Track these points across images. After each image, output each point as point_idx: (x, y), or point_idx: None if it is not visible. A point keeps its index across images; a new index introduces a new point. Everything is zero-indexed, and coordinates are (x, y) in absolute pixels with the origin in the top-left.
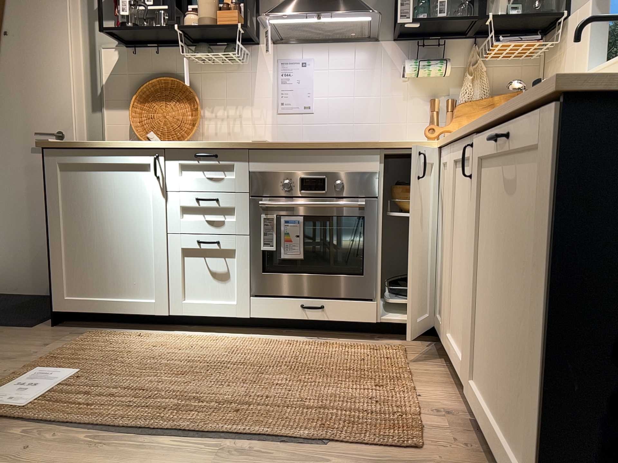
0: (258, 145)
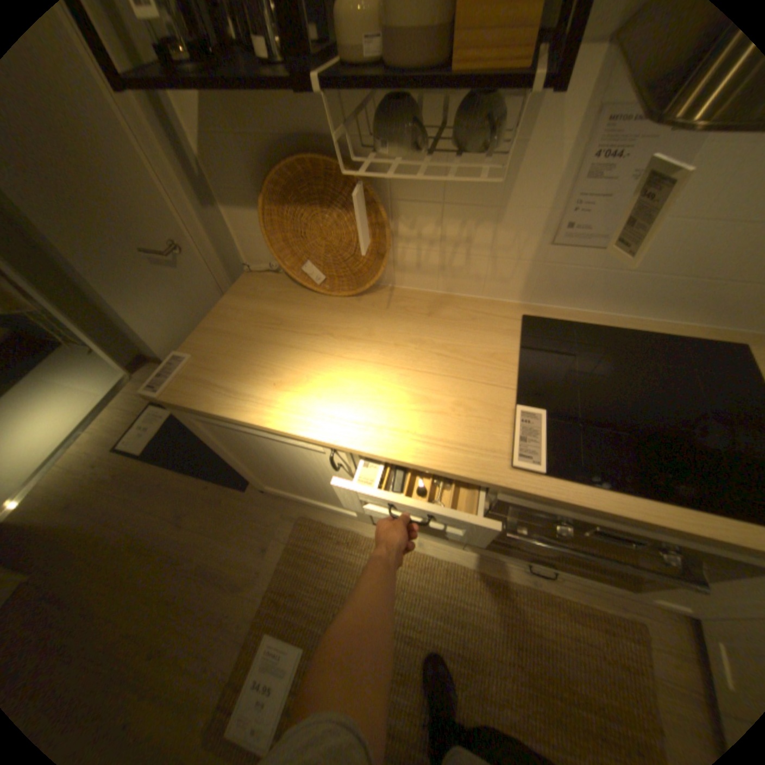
0: (531, 495)
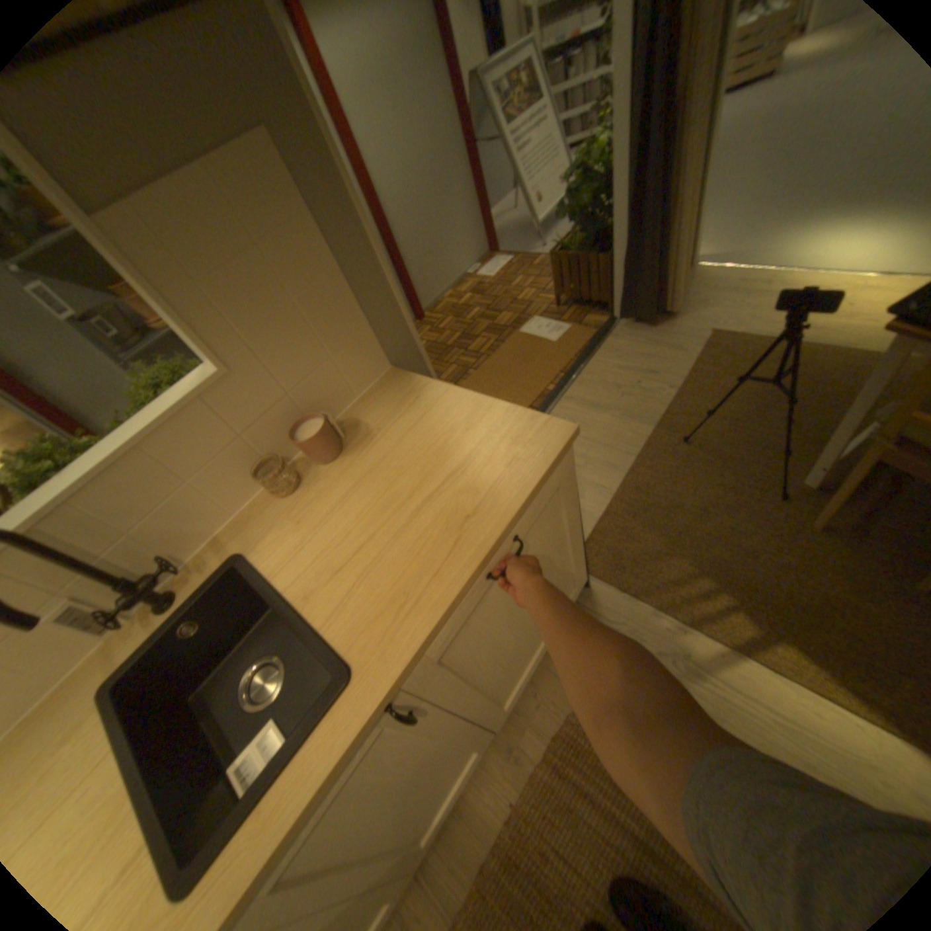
0: None
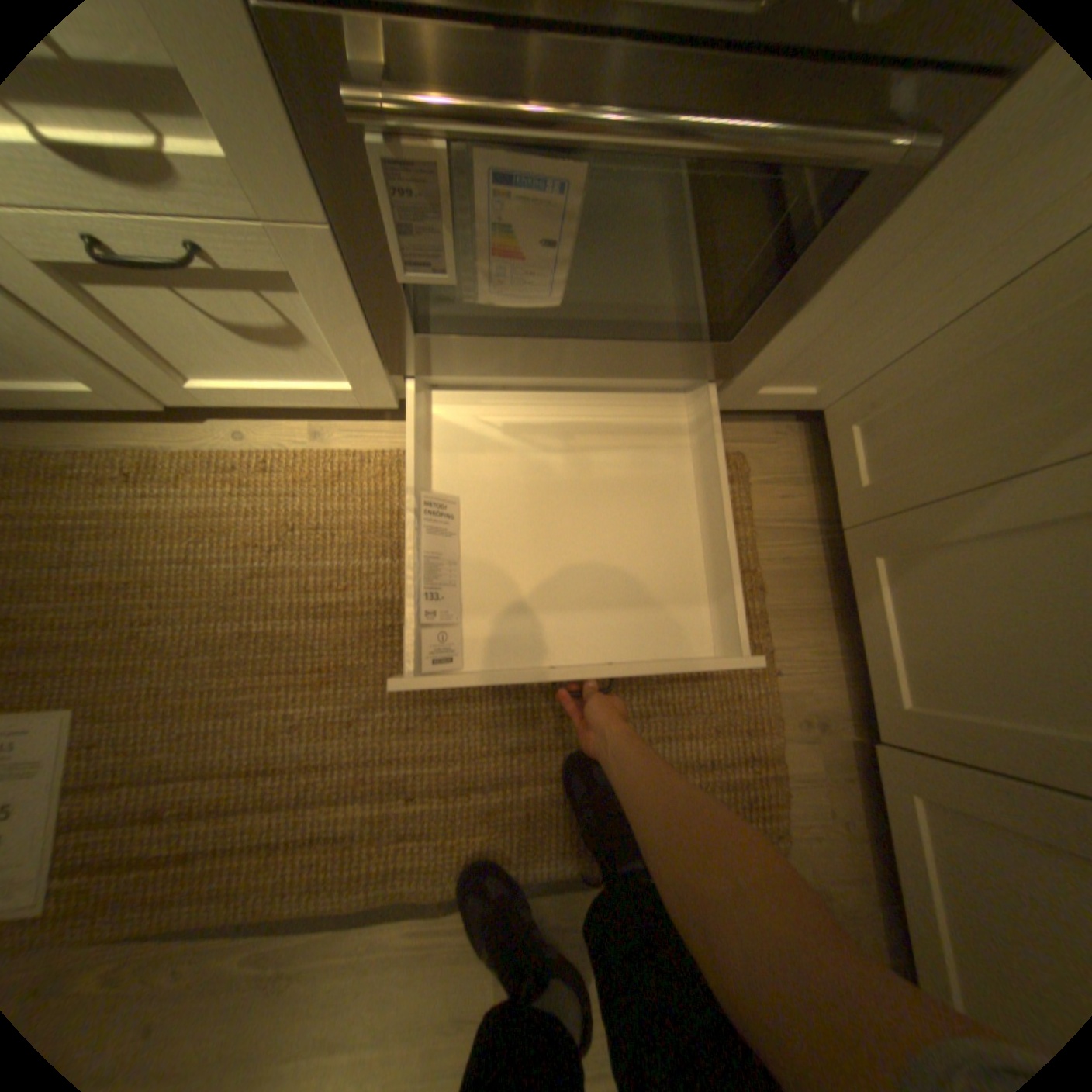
0: None
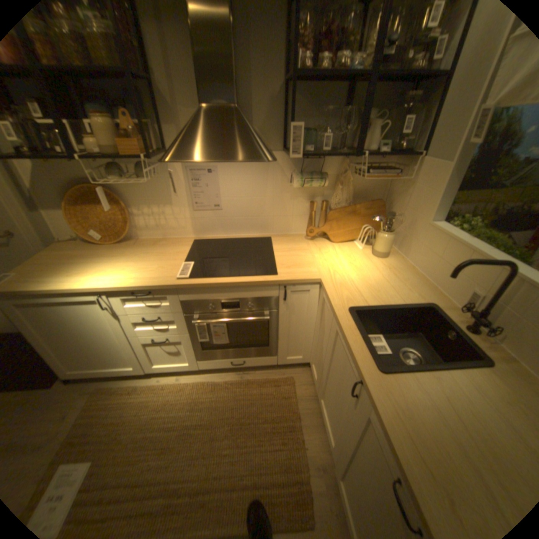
0: (183, 286)
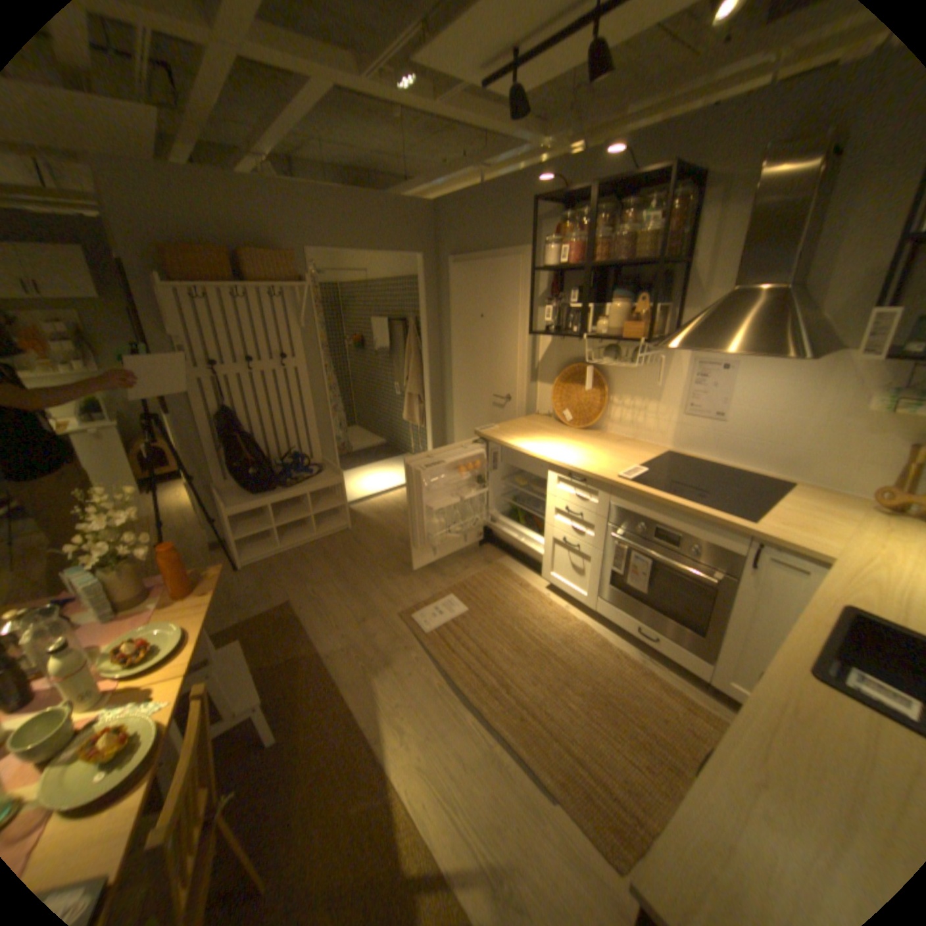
0: (620, 486)
